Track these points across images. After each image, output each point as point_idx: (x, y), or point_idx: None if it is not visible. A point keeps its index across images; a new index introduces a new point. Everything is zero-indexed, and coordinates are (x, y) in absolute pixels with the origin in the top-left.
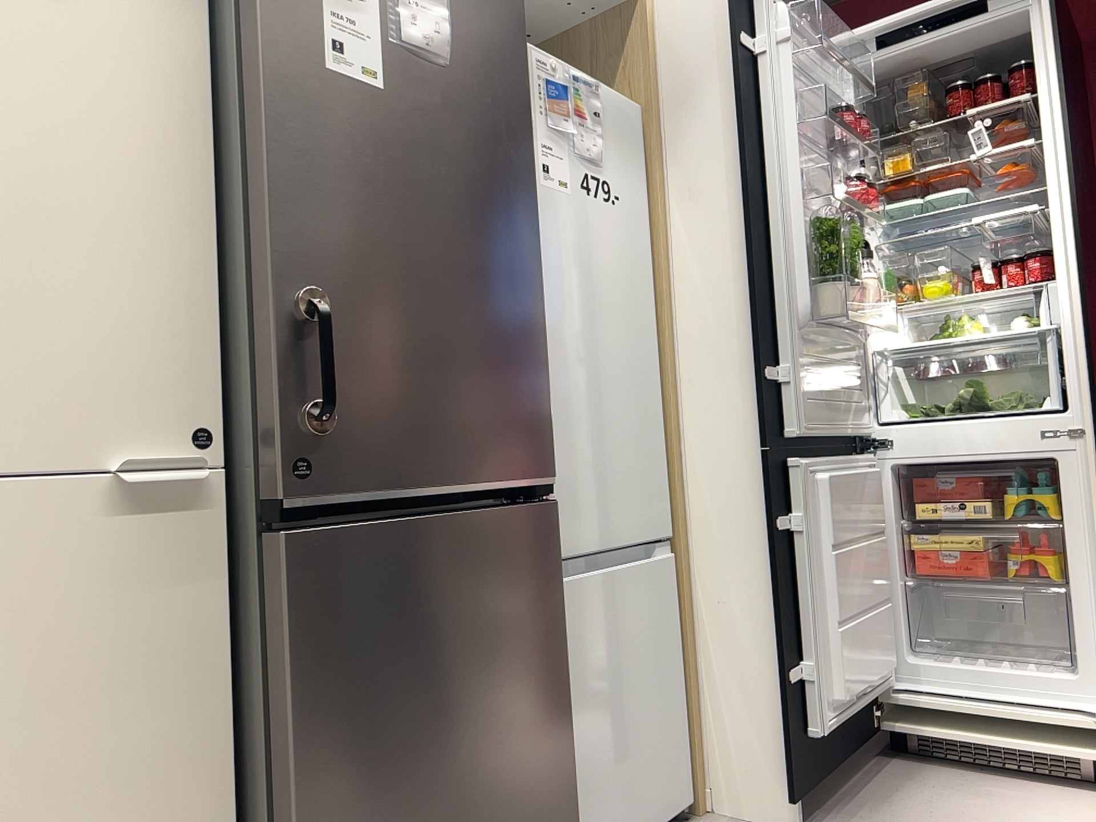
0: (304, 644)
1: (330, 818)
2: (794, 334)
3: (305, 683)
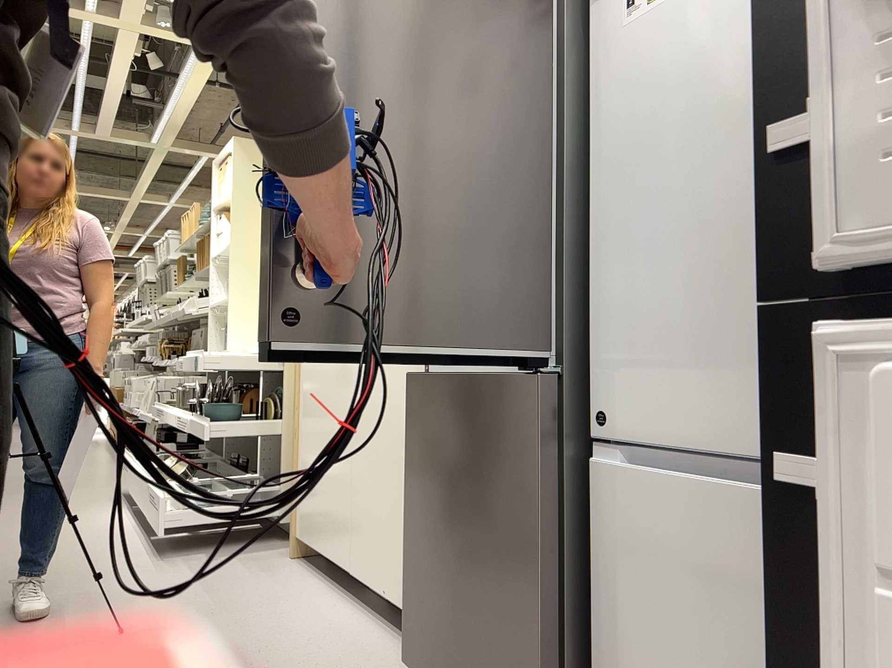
0: (410, 431)
1: (413, 523)
2: (844, 9)
3: (410, 450)
